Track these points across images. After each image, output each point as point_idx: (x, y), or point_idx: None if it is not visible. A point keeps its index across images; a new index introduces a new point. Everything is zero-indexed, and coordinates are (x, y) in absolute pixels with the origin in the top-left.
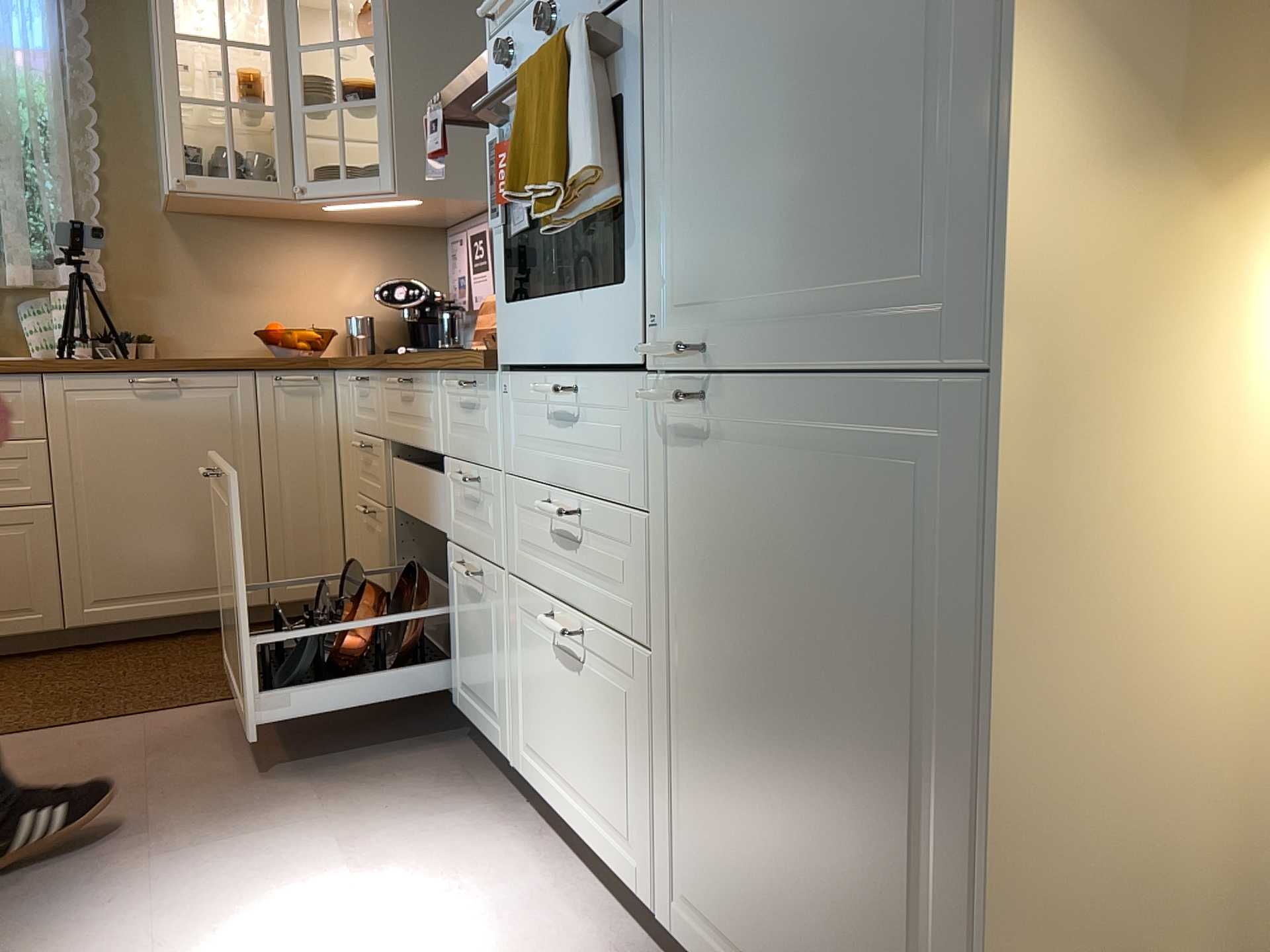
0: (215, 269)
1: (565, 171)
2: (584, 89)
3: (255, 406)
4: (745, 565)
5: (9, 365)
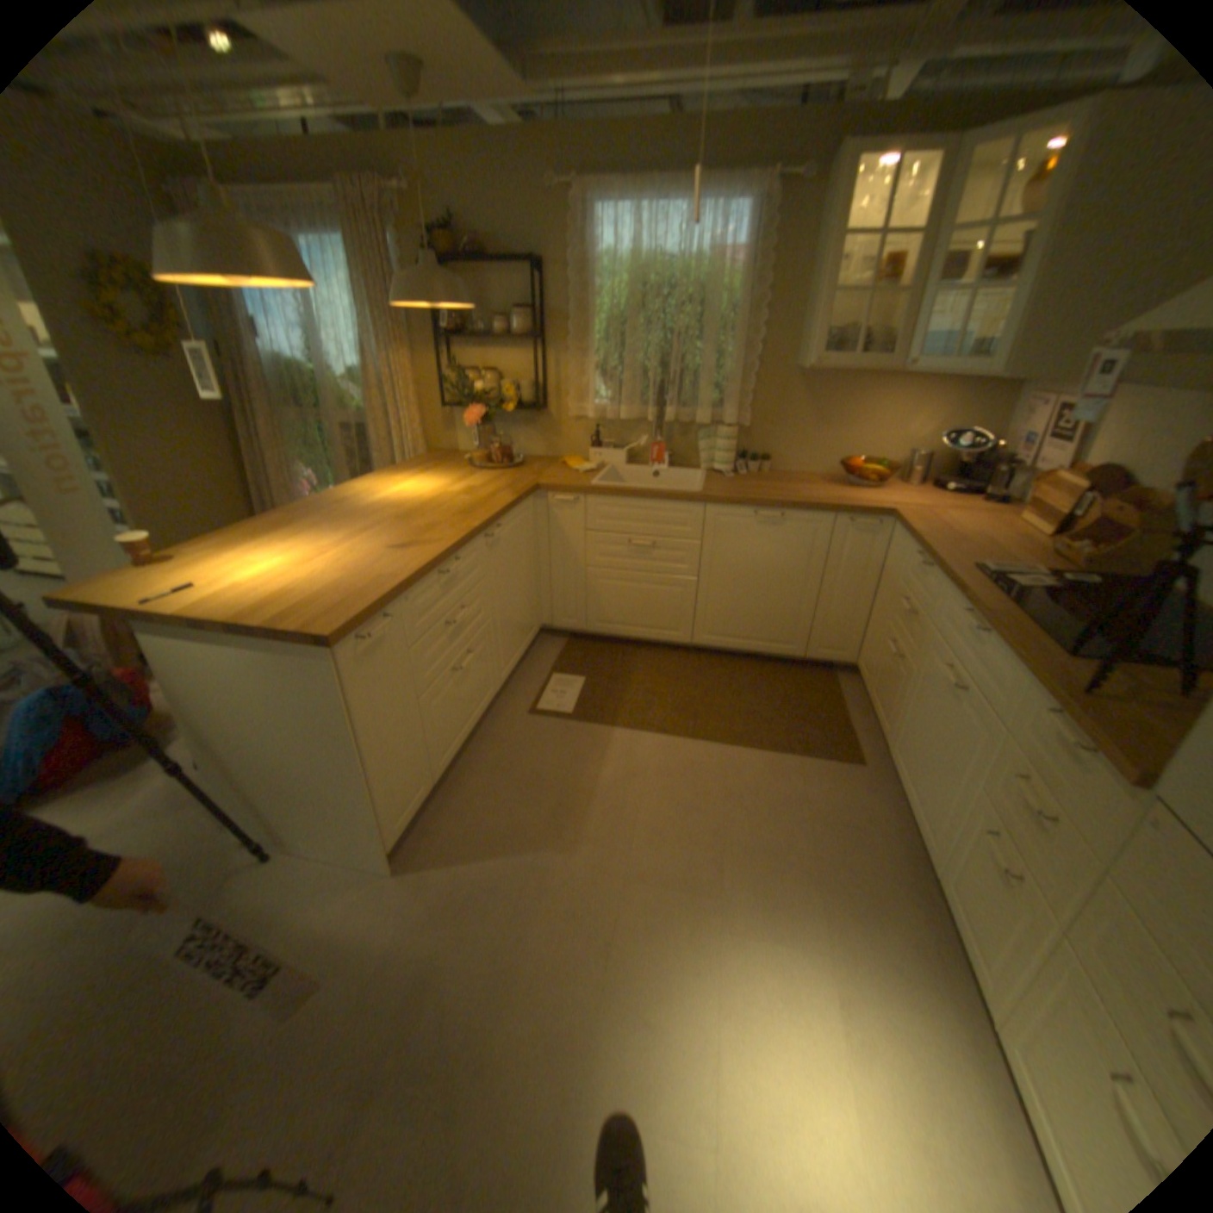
0: (821, 409)
1: None
2: None
3: (829, 537)
4: None
5: (689, 497)
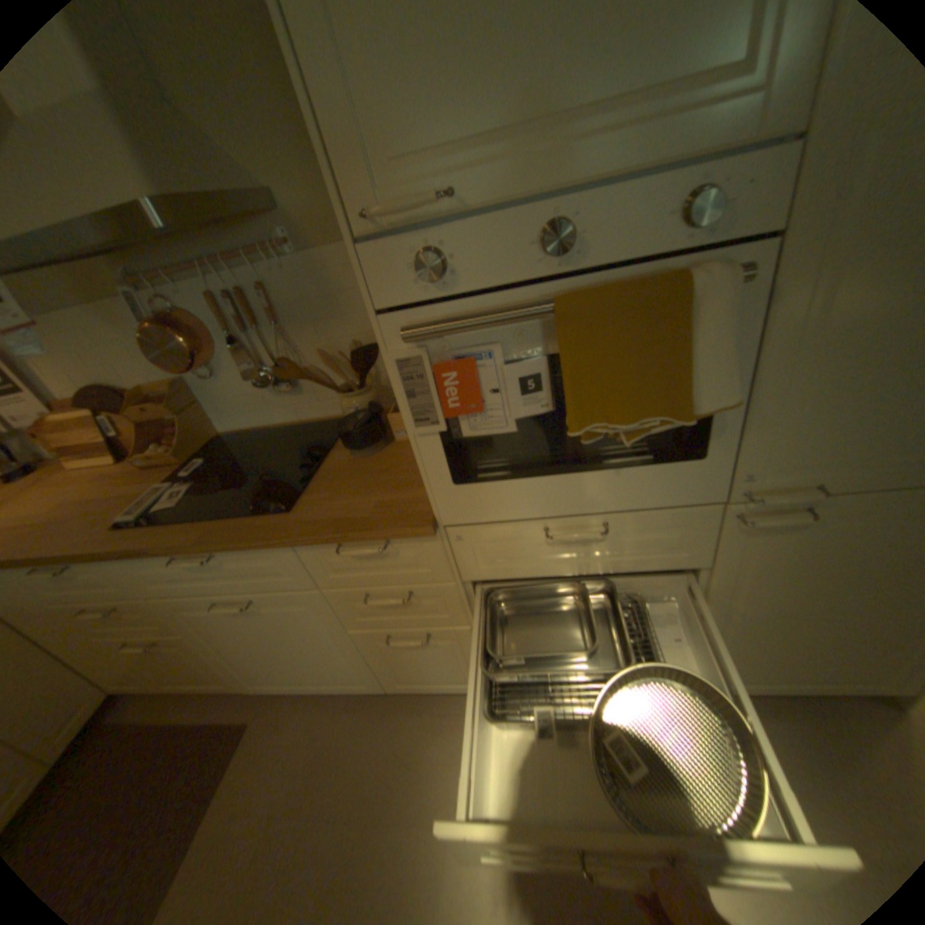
0: None
1: (691, 407)
2: (721, 336)
3: None
4: (819, 569)
5: None
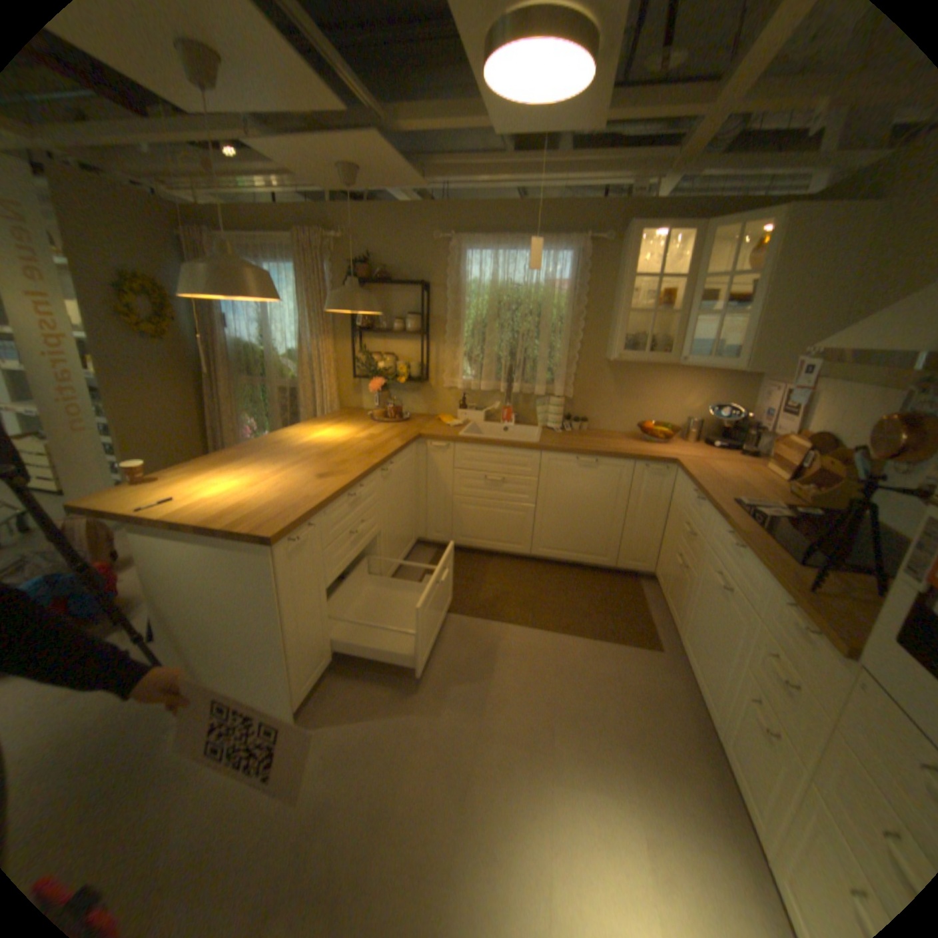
0: (623, 387)
1: None
2: None
3: (631, 477)
4: None
5: (529, 445)
